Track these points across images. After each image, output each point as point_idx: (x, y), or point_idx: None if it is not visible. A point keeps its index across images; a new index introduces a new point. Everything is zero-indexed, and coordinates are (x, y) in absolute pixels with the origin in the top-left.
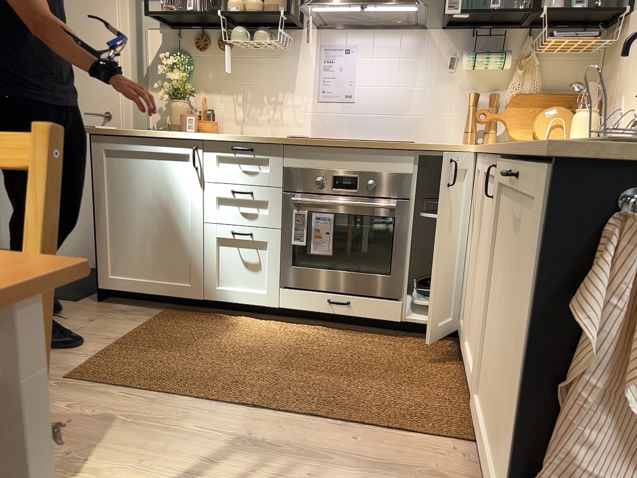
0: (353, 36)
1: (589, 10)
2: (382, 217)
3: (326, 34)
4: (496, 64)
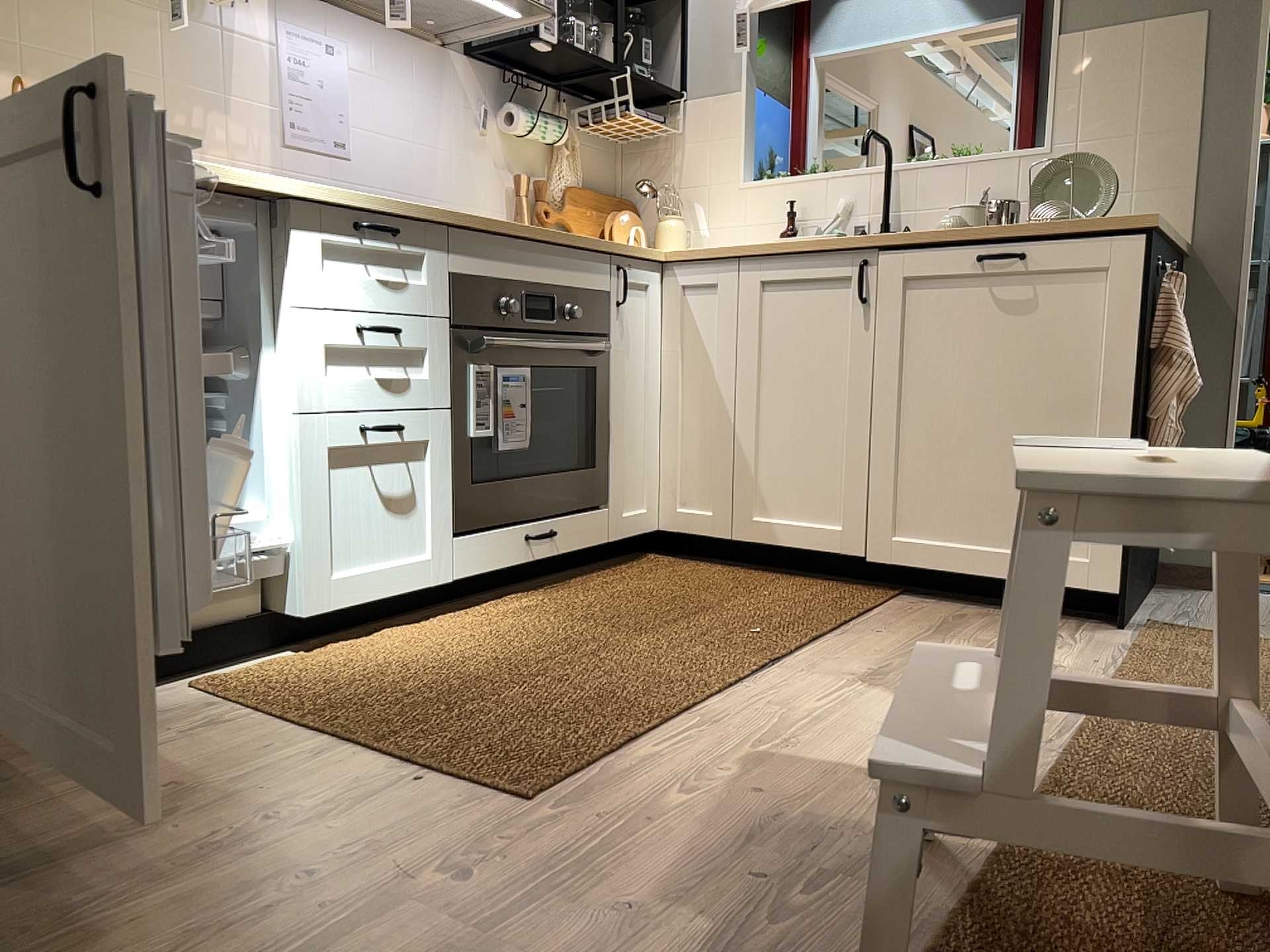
0: (342, 25)
1: (654, 85)
2: (567, 367)
3: (292, 4)
4: (556, 134)
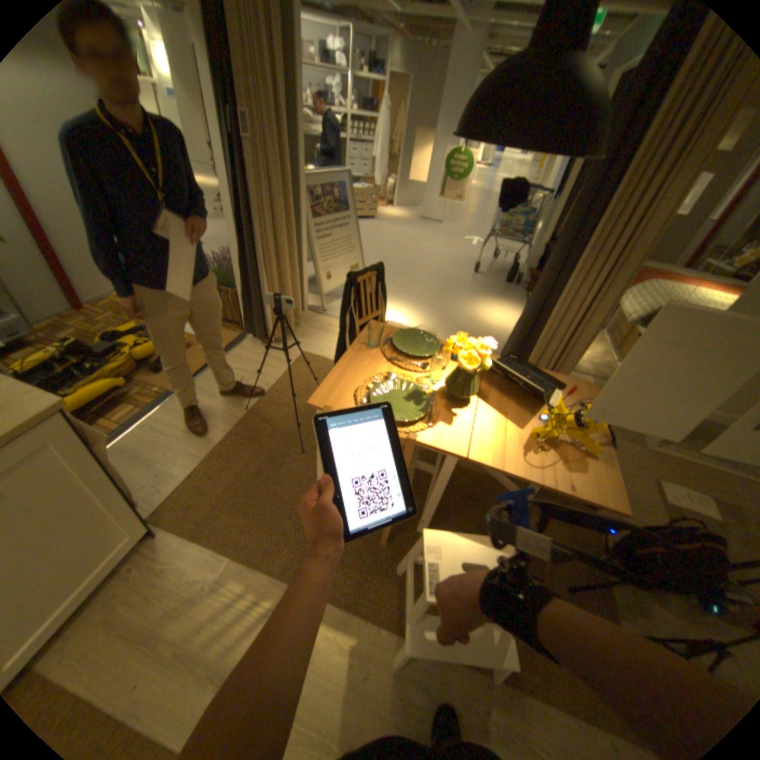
0: None
1: None
2: None
3: None
4: None
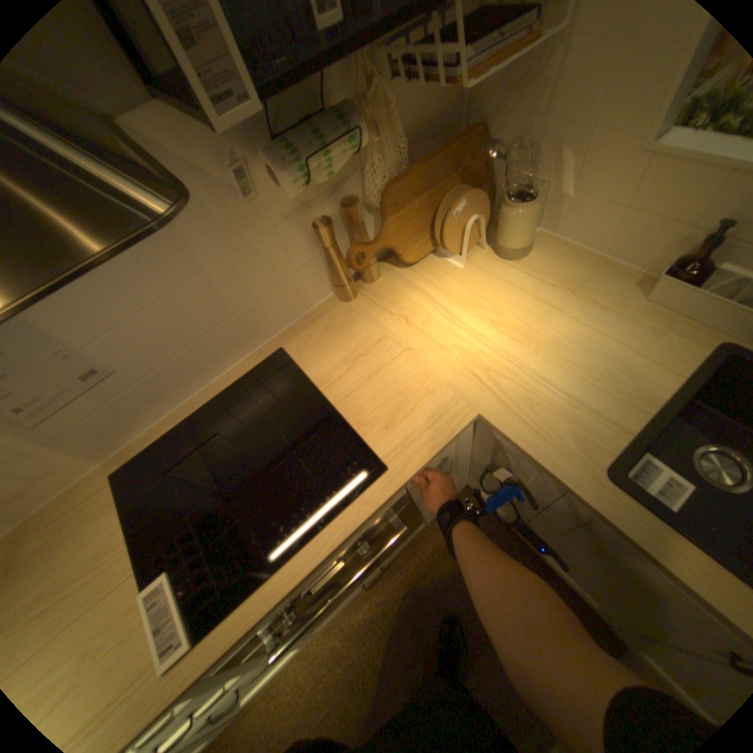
0: None
1: None
2: None
3: None
4: (344, 151)
